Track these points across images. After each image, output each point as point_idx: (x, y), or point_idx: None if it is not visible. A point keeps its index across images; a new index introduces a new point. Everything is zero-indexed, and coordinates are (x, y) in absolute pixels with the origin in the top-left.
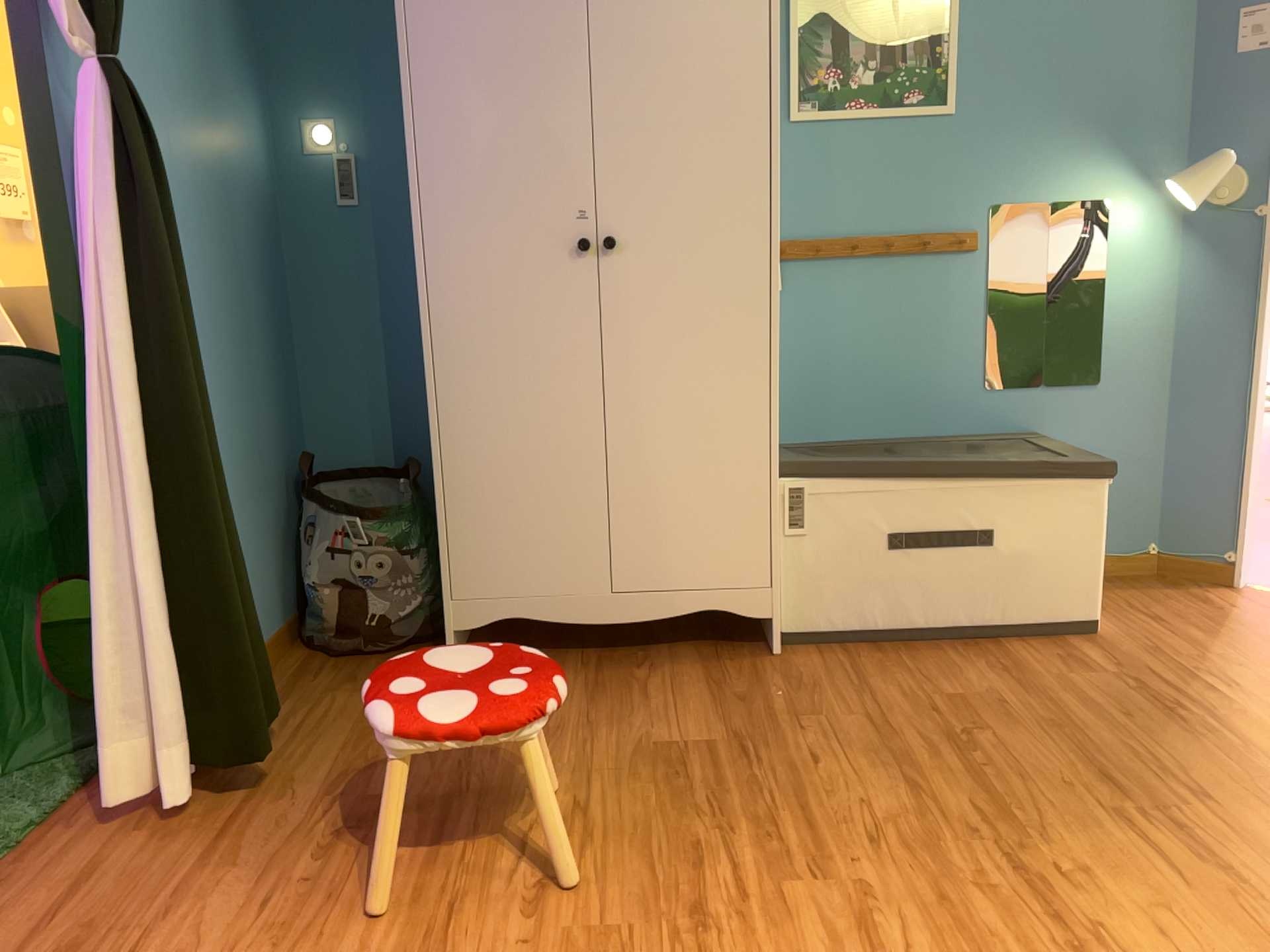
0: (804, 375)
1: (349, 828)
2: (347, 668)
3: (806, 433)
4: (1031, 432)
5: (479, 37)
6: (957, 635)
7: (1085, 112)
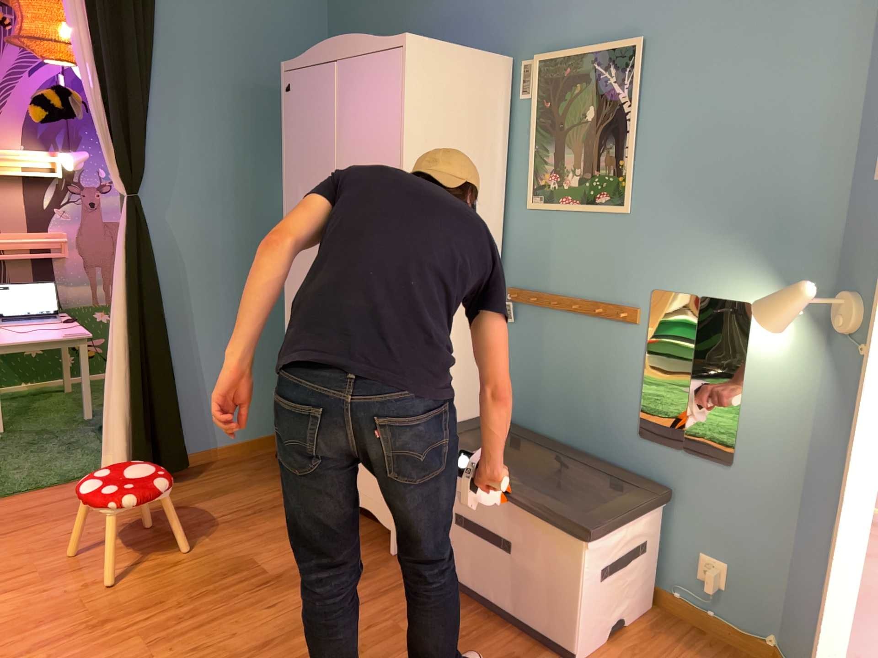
0: (524, 384)
1: (126, 529)
2: (259, 467)
3: (515, 425)
4: (671, 485)
5: (304, 168)
6: (492, 605)
7: (736, 221)
